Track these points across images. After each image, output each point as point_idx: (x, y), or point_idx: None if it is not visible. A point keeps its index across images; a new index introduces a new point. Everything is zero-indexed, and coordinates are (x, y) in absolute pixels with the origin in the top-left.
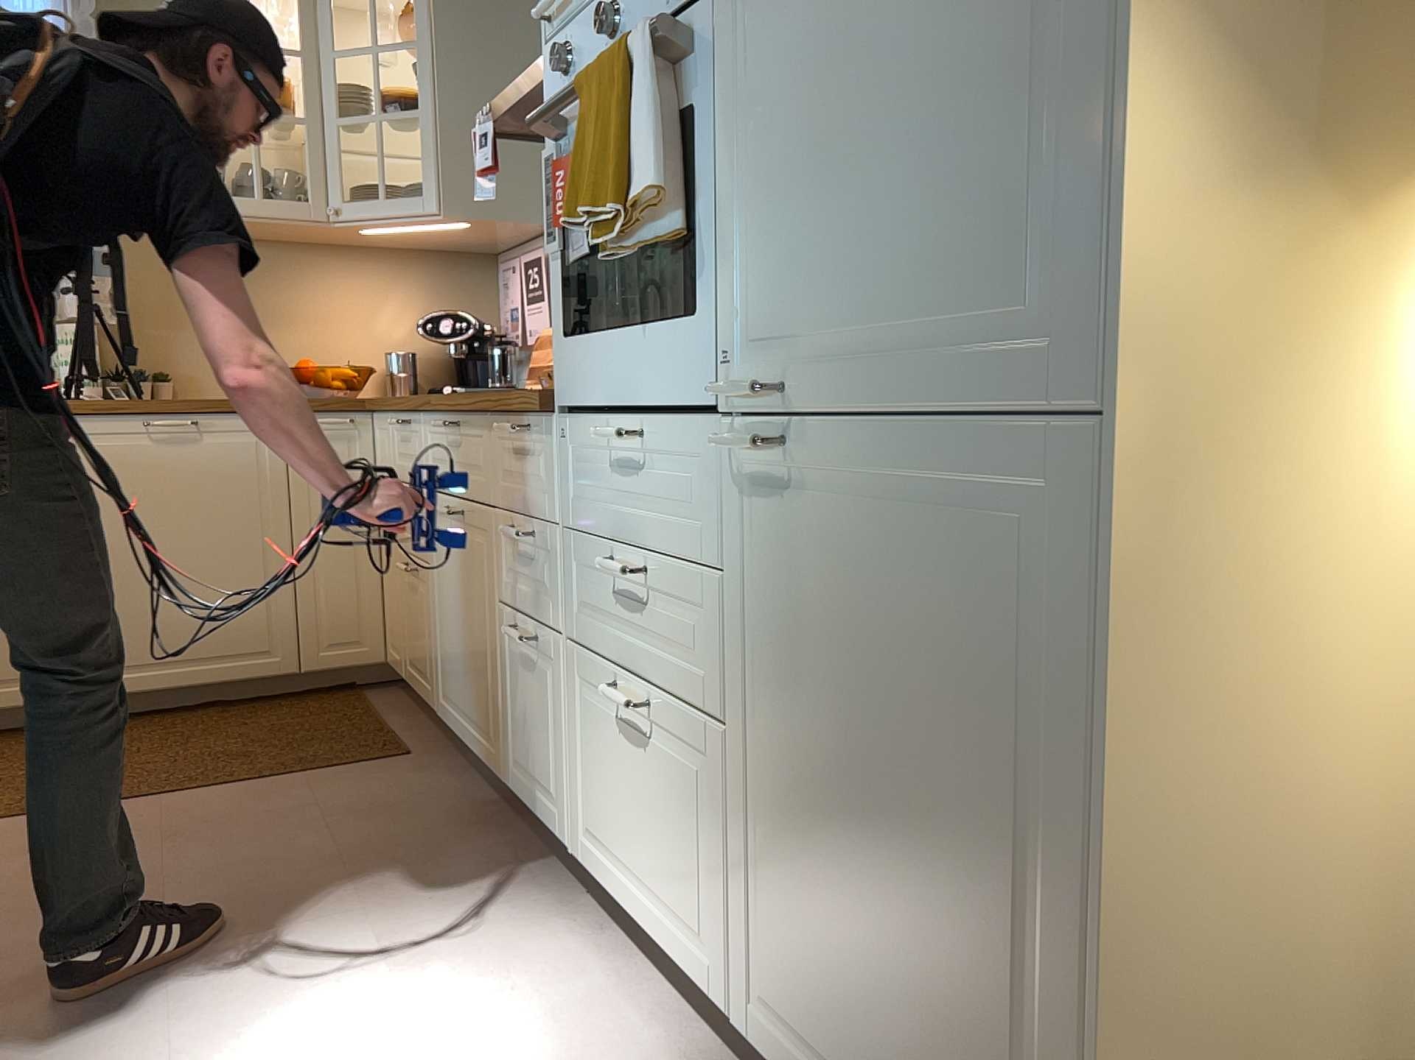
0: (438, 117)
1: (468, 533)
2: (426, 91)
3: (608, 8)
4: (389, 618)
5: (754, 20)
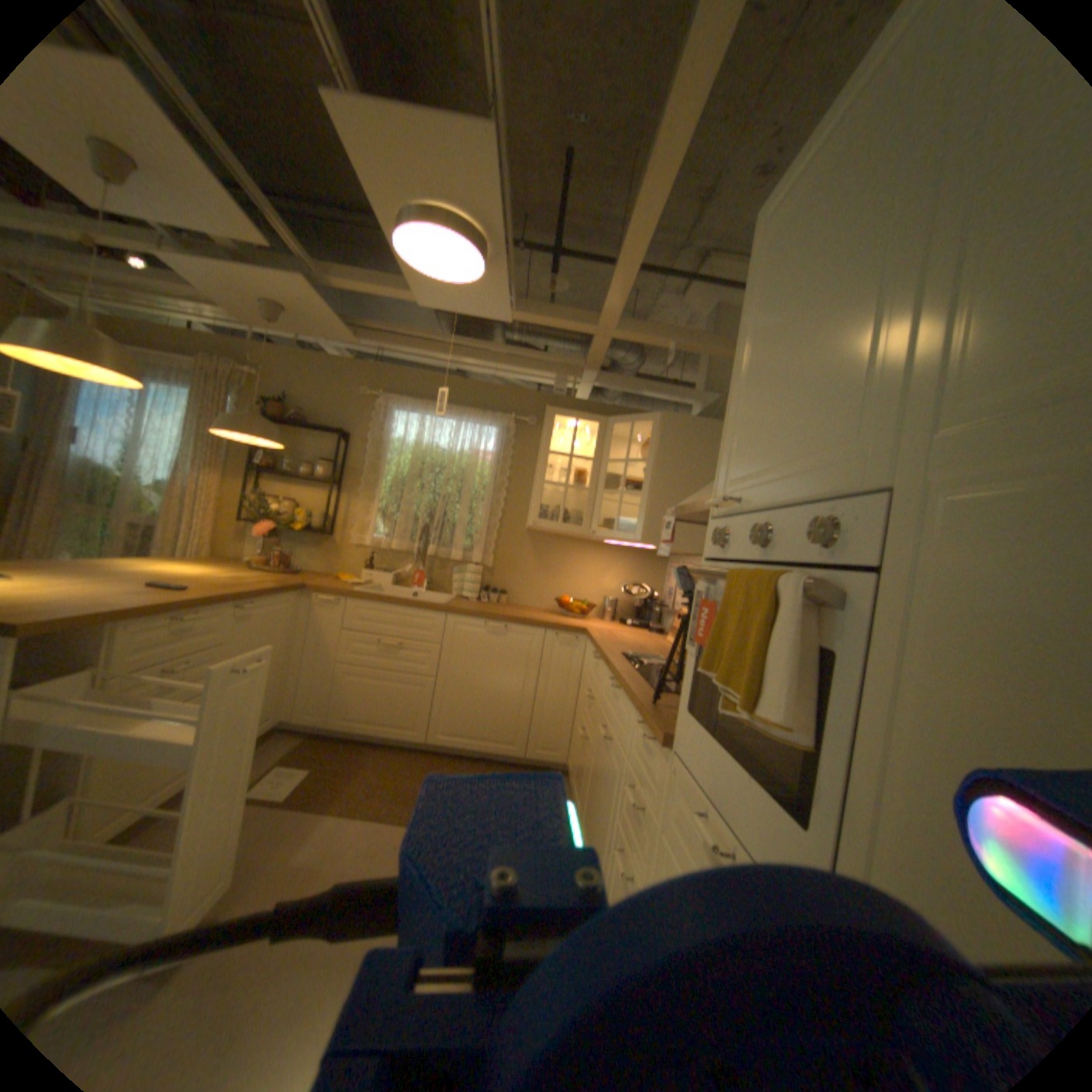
0: (649, 498)
1: (611, 755)
2: (646, 483)
3: (756, 532)
4: (572, 742)
5: (909, 628)
